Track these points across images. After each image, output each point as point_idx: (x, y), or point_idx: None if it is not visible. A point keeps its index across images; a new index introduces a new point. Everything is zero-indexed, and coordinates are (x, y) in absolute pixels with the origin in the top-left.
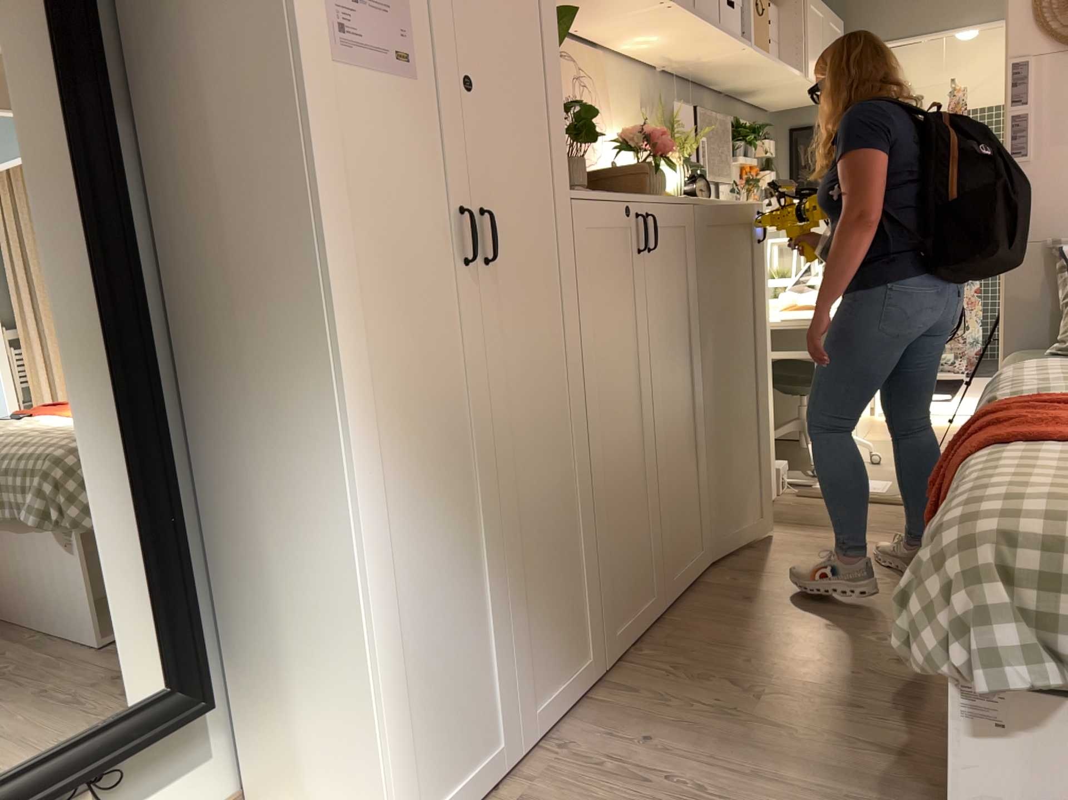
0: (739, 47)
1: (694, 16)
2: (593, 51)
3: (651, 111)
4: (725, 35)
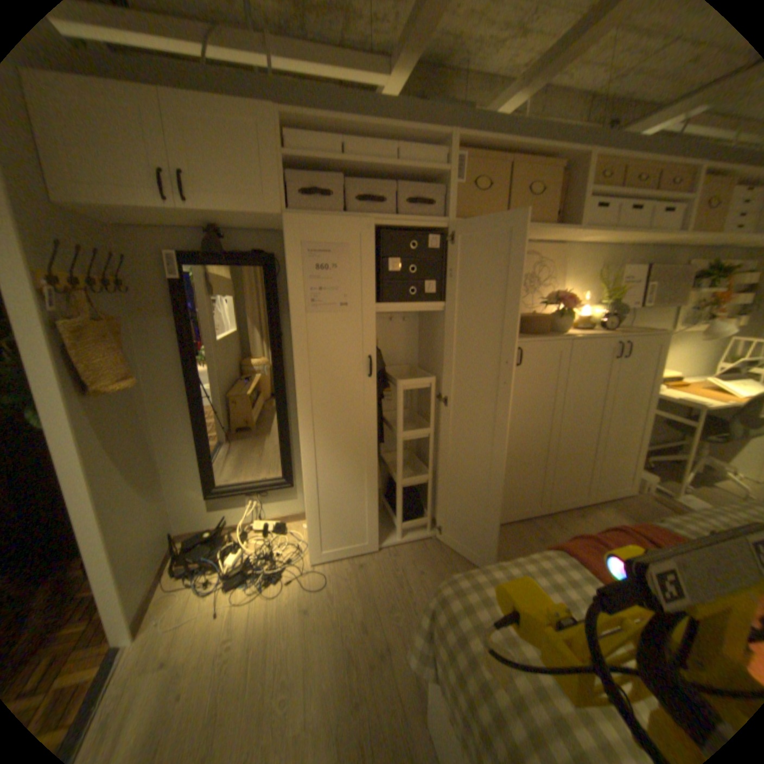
0: (672, 235)
1: (615, 227)
2: (561, 244)
3: (614, 268)
4: (660, 228)
